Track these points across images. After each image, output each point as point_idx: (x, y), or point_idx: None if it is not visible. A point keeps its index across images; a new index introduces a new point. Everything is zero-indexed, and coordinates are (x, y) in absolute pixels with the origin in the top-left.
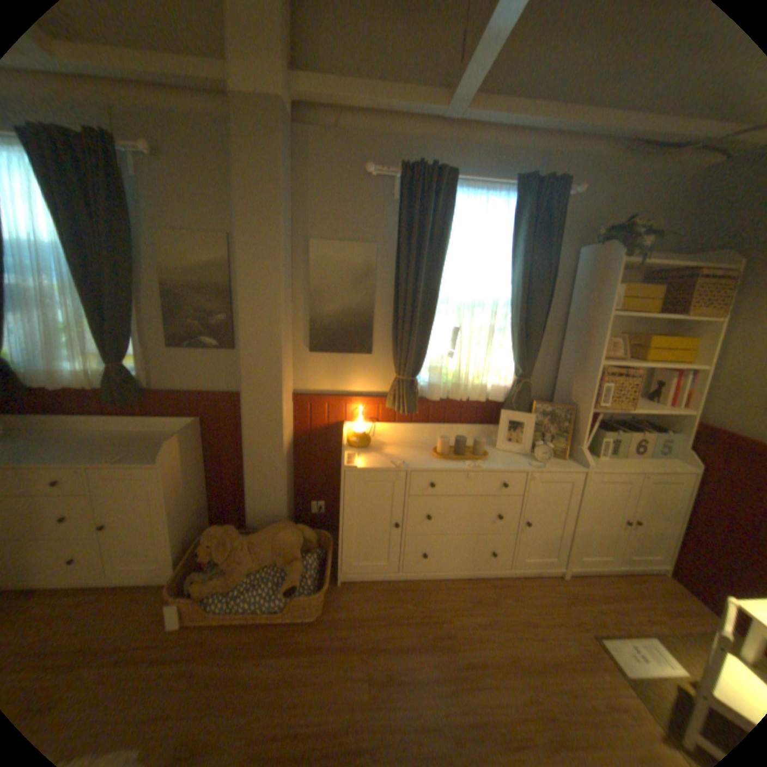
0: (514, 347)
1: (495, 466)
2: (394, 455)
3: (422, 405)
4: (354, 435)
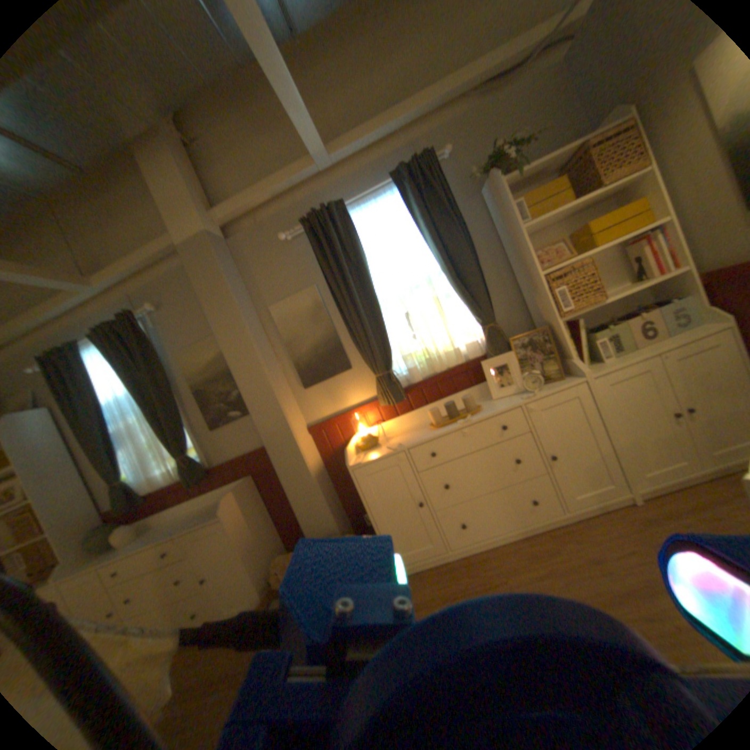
0: (463, 301)
1: (486, 412)
2: (395, 441)
3: (411, 389)
4: (360, 439)
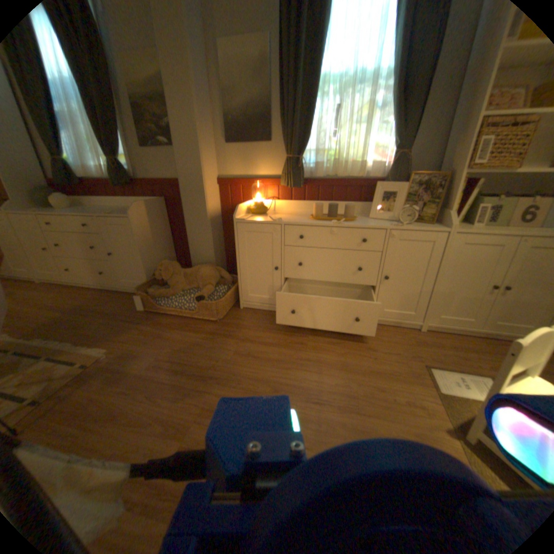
0: (395, 117)
1: (358, 224)
2: (279, 217)
3: (311, 183)
4: (254, 205)
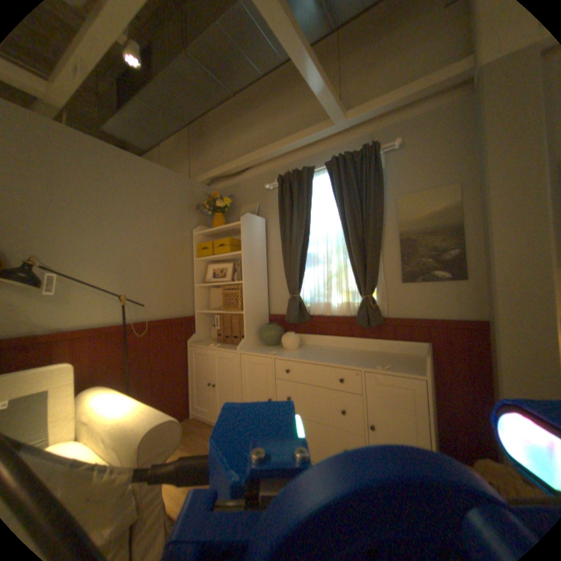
0: None
1: None
2: None
3: None
4: None
